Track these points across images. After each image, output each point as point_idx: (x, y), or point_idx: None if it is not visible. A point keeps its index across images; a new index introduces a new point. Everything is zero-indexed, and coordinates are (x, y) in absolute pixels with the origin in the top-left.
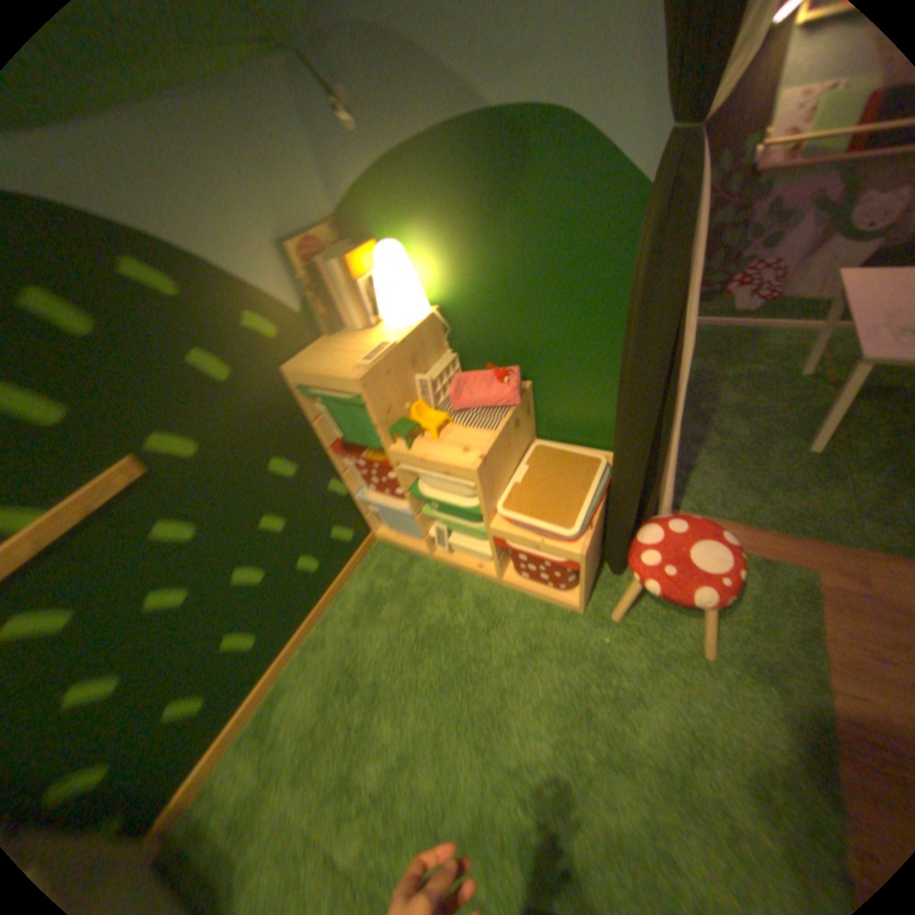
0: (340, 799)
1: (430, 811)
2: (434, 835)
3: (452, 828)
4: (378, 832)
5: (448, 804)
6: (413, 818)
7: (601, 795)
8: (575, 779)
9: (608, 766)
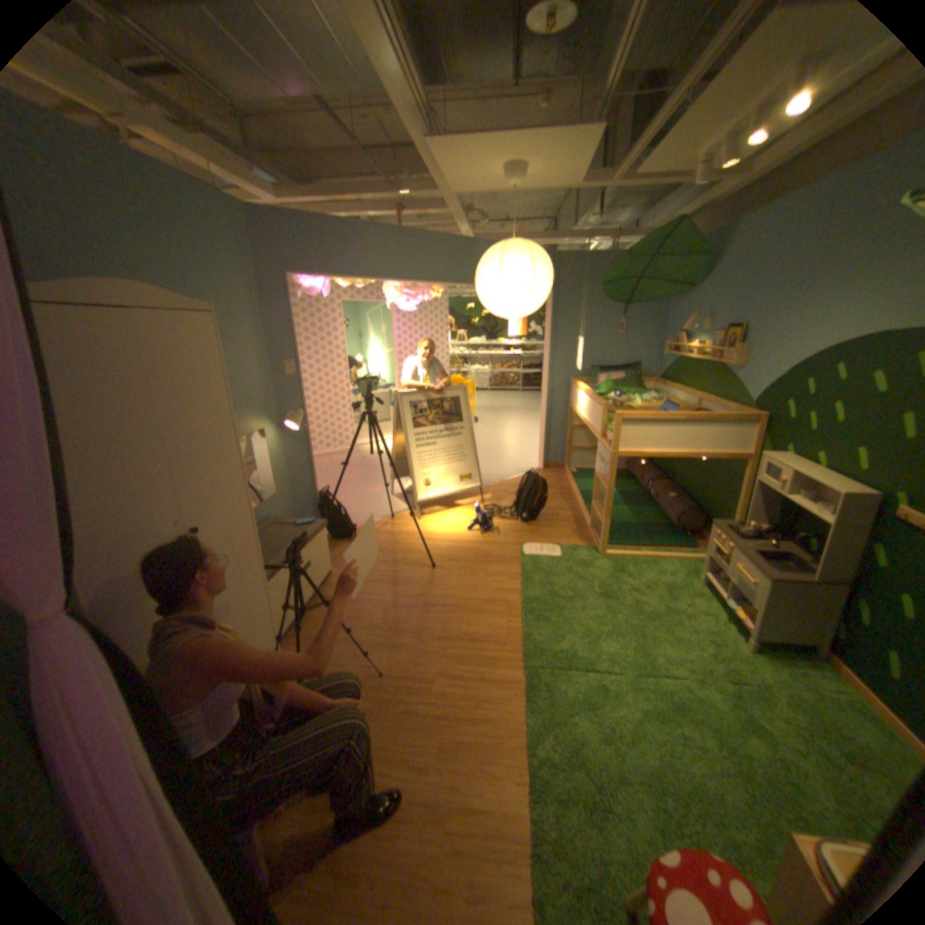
0: (771, 704)
1: (724, 717)
2: (712, 709)
3: (707, 715)
4: (738, 700)
5: (719, 723)
6: (729, 711)
7: (650, 759)
8: (668, 762)
9: (655, 777)
